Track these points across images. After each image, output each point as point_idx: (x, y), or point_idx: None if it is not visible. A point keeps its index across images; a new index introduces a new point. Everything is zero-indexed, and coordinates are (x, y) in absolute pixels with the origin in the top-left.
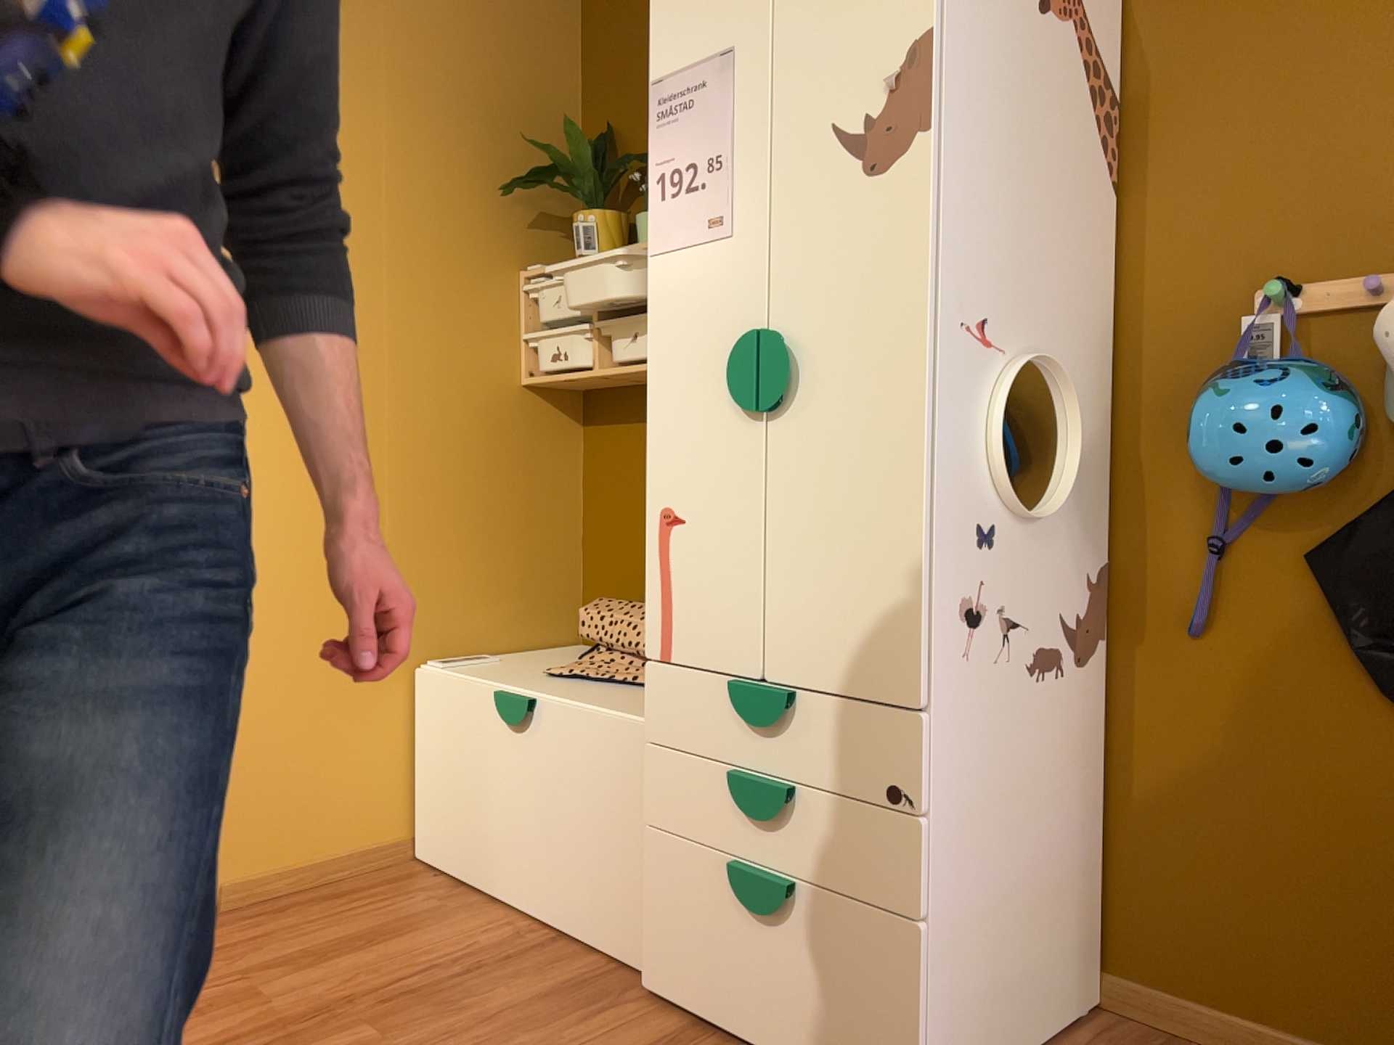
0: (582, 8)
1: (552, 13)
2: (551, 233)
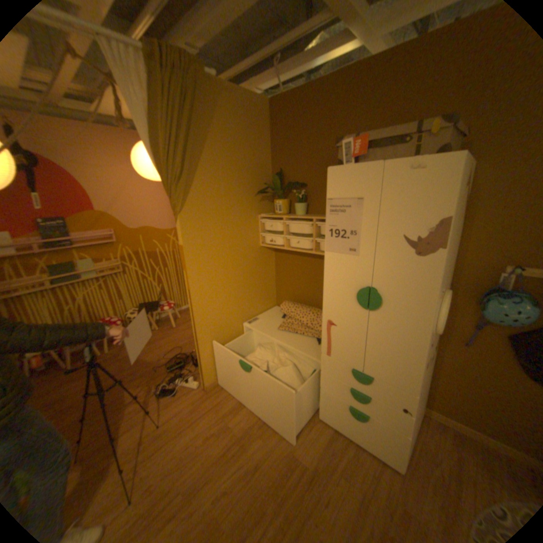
0: (269, 127)
1: (261, 131)
2: (264, 201)
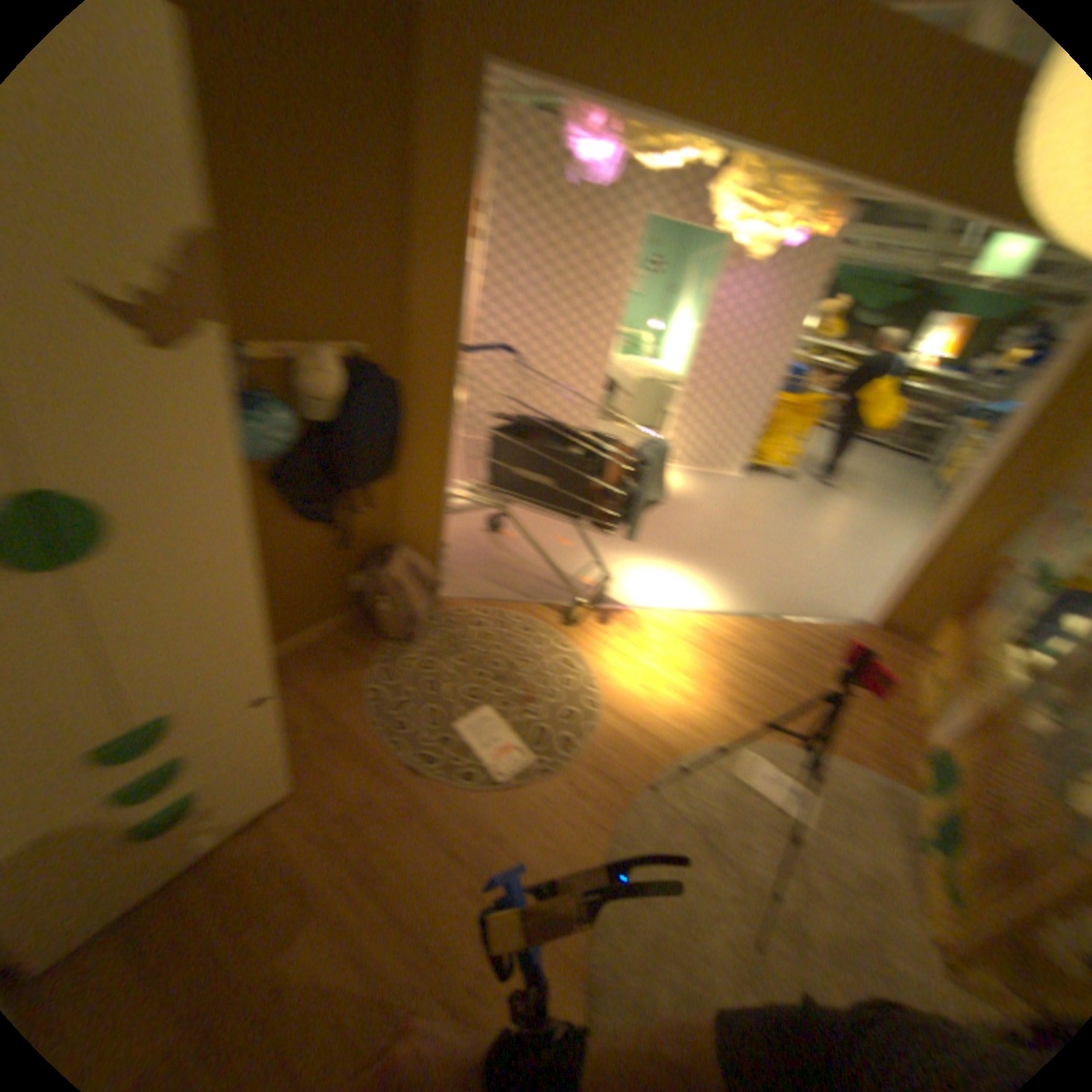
0: None
1: None
2: None
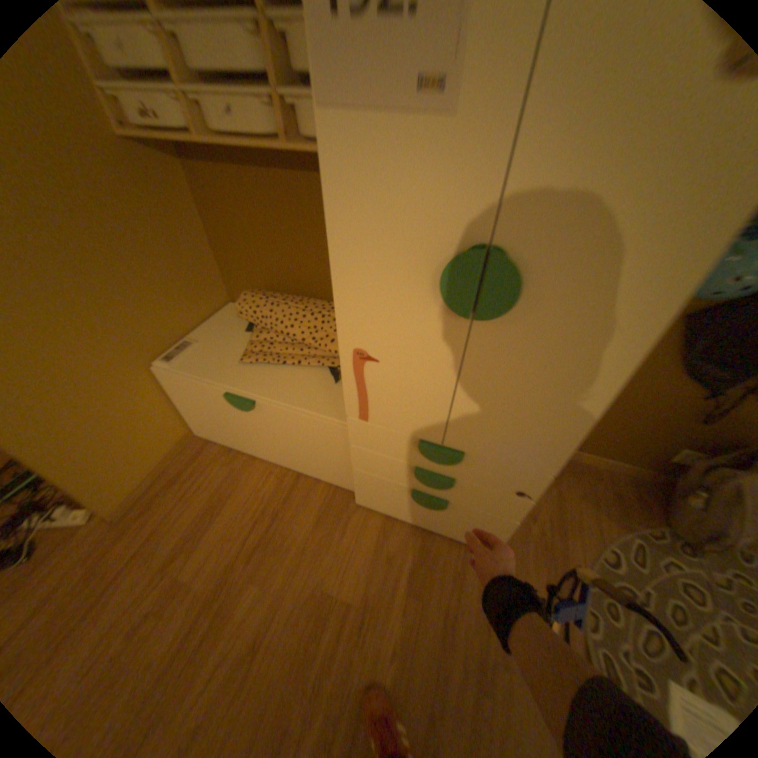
0: None
1: None
2: None
